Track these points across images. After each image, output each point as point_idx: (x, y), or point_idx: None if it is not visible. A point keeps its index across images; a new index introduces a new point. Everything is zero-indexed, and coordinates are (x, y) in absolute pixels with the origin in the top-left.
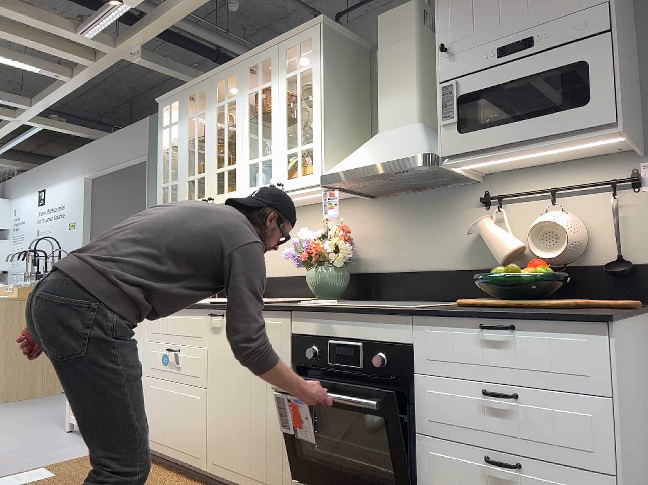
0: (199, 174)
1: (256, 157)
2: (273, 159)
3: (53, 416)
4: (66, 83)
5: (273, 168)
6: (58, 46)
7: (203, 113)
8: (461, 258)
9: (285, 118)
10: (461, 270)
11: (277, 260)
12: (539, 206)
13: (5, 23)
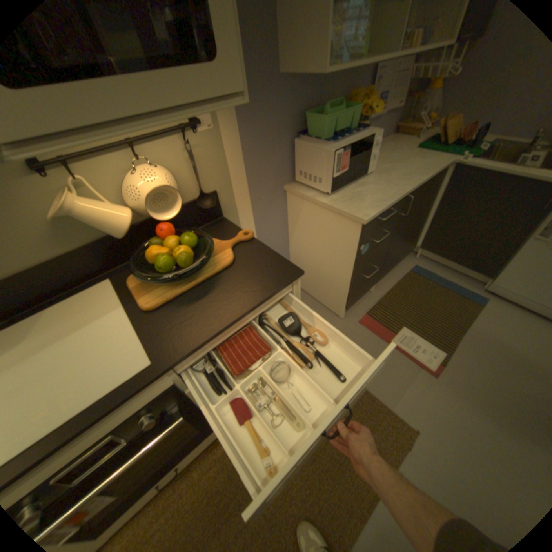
0: None
1: None
2: None
3: None
4: None
5: None
6: None
7: None
8: (48, 244)
9: None
10: (59, 256)
11: None
12: (115, 160)
13: None
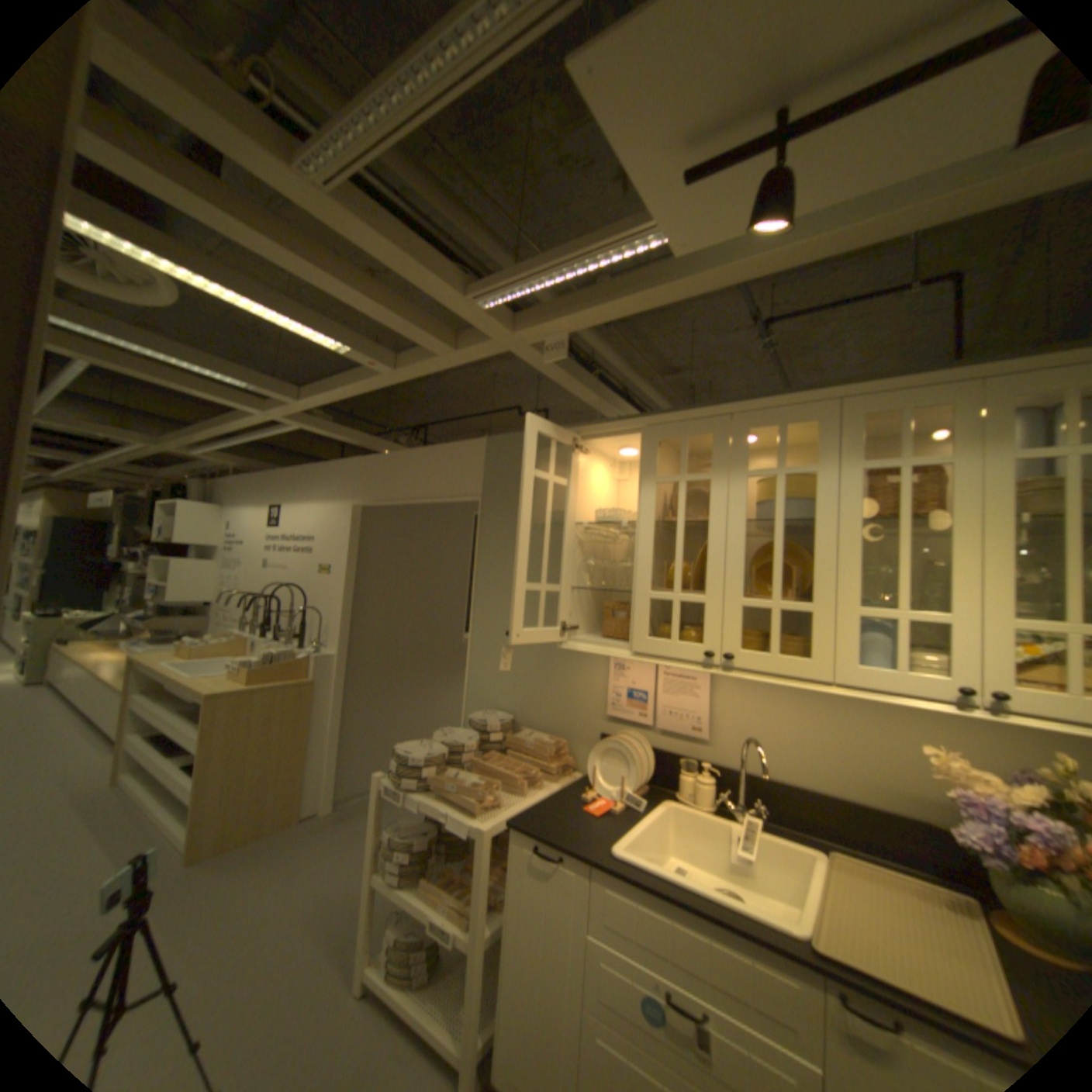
0: (688, 597)
1: (892, 610)
2: (963, 630)
3: (310, 924)
4: (375, 374)
5: (964, 651)
6: (404, 311)
7: (705, 479)
8: None
9: (1015, 549)
10: None
11: (799, 757)
12: None
13: (321, 250)
